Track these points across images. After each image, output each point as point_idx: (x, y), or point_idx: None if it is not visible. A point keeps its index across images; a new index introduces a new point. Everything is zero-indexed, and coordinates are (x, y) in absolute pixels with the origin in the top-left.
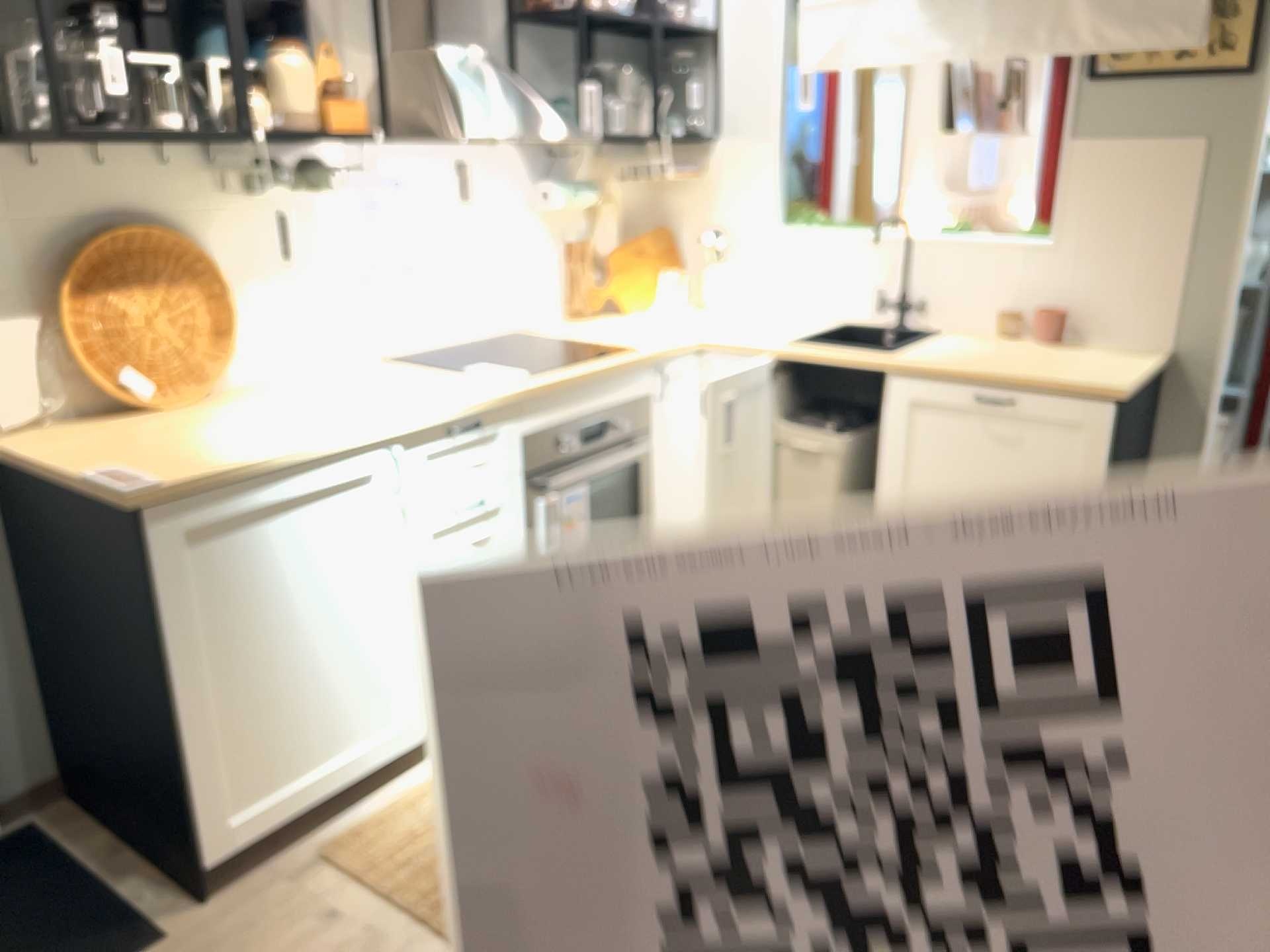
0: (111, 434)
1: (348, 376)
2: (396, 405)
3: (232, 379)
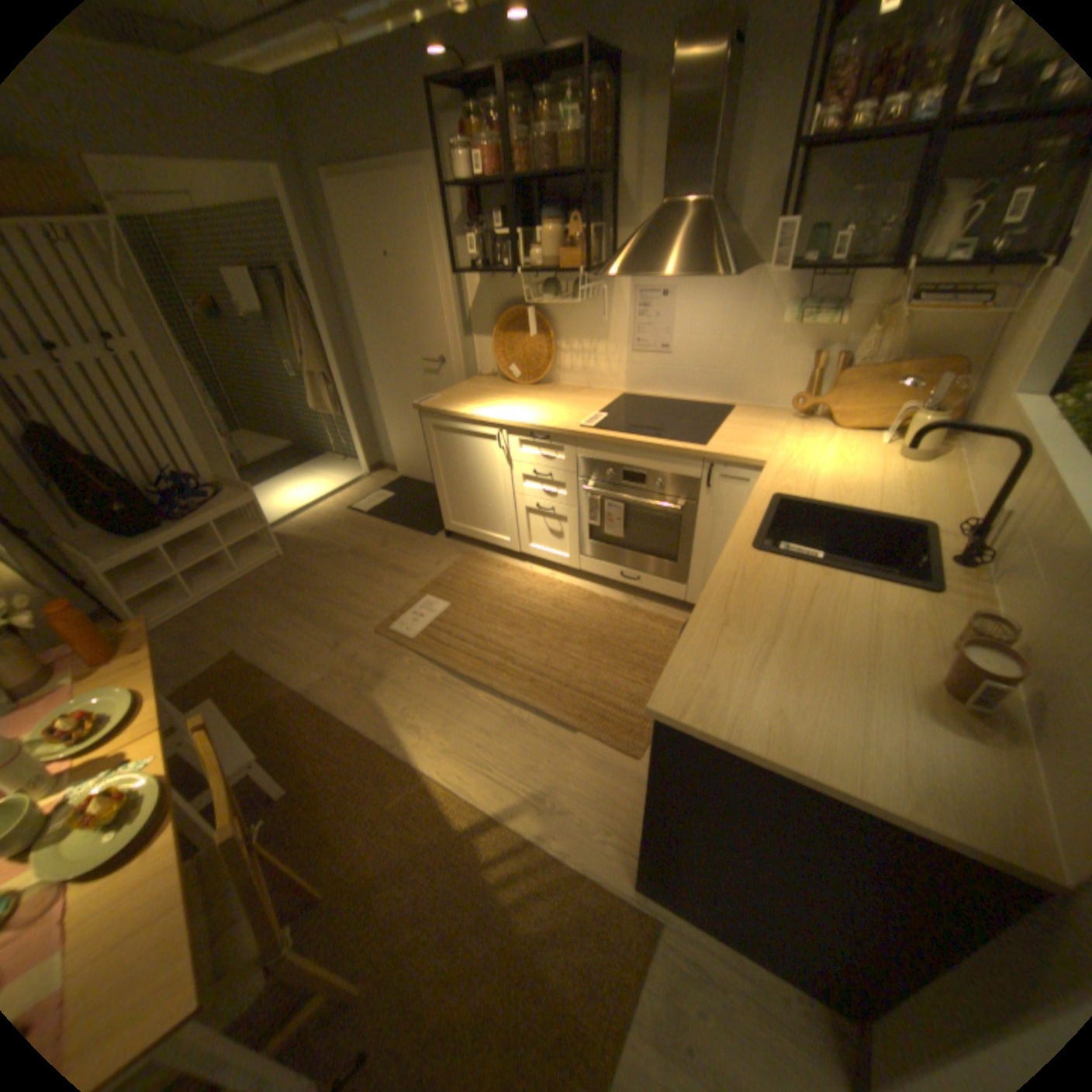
0: (486, 386)
1: (589, 395)
2: (530, 414)
3: (560, 380)
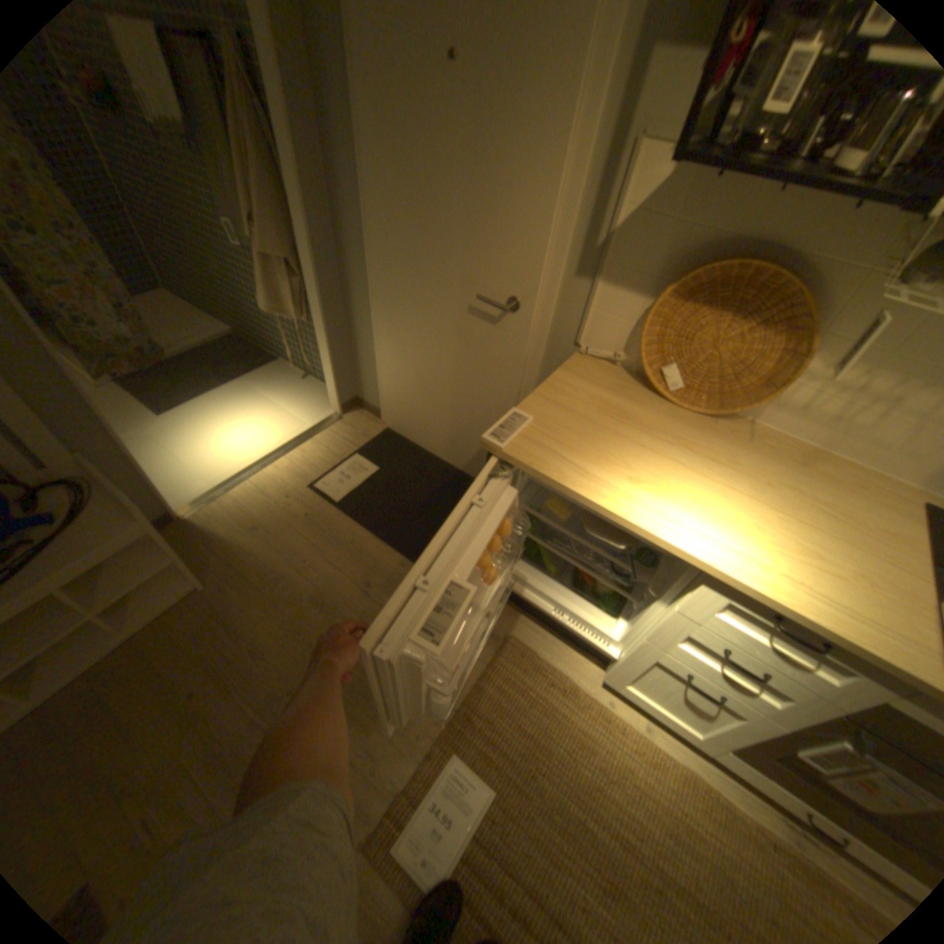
0: (612, 395)
1: (853, 488)
2: (774, 553)
3: (764, 415)
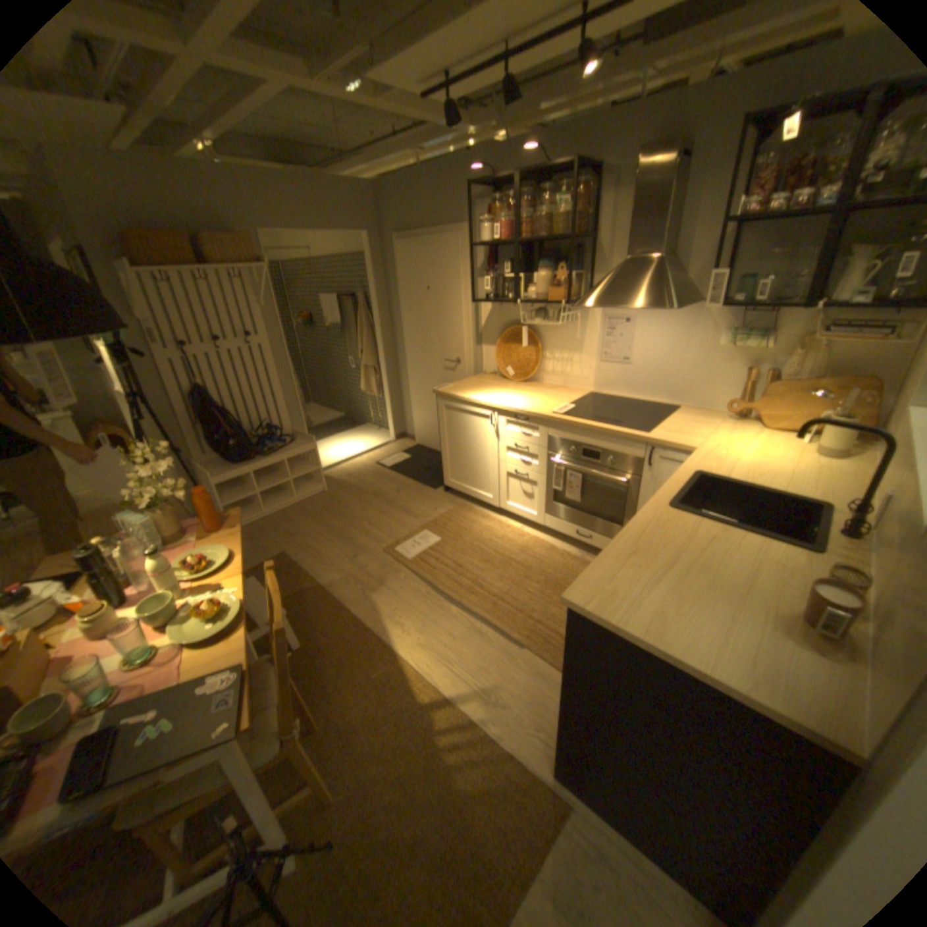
0: (487, 381)
1: (564, 392)
2: (516, 402)
3: (543, 380)
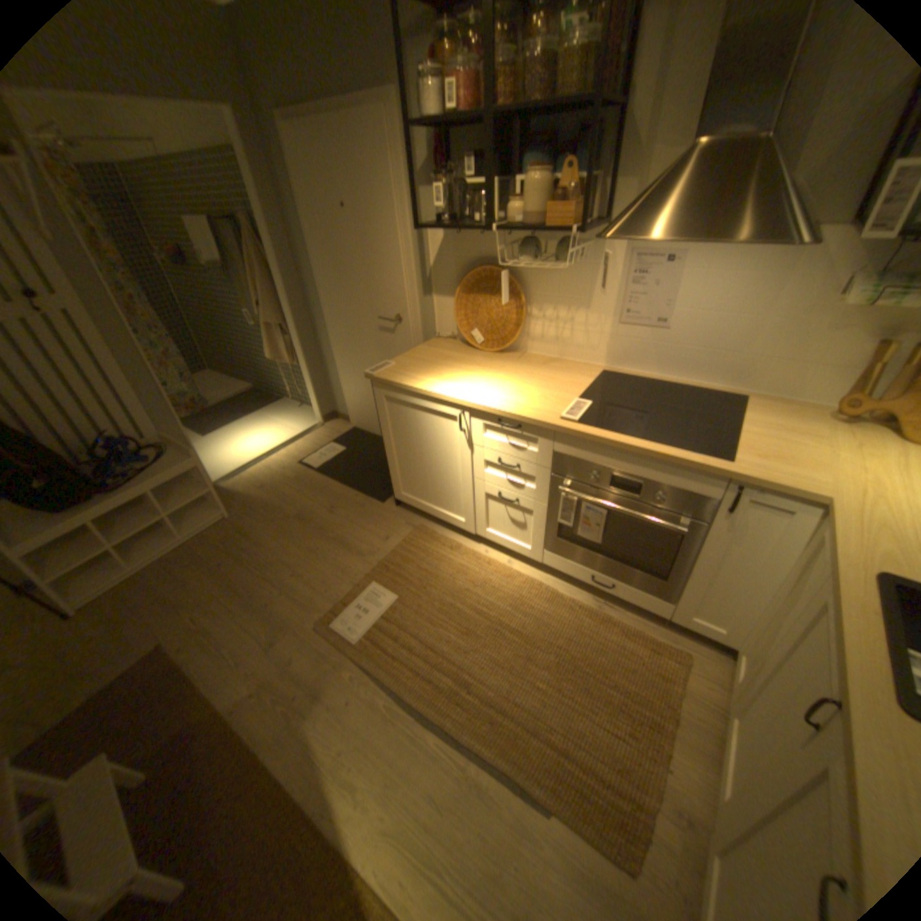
0: (445, 351)
1: (563, 370)
2: (498, 394)
3: (528, 348)
